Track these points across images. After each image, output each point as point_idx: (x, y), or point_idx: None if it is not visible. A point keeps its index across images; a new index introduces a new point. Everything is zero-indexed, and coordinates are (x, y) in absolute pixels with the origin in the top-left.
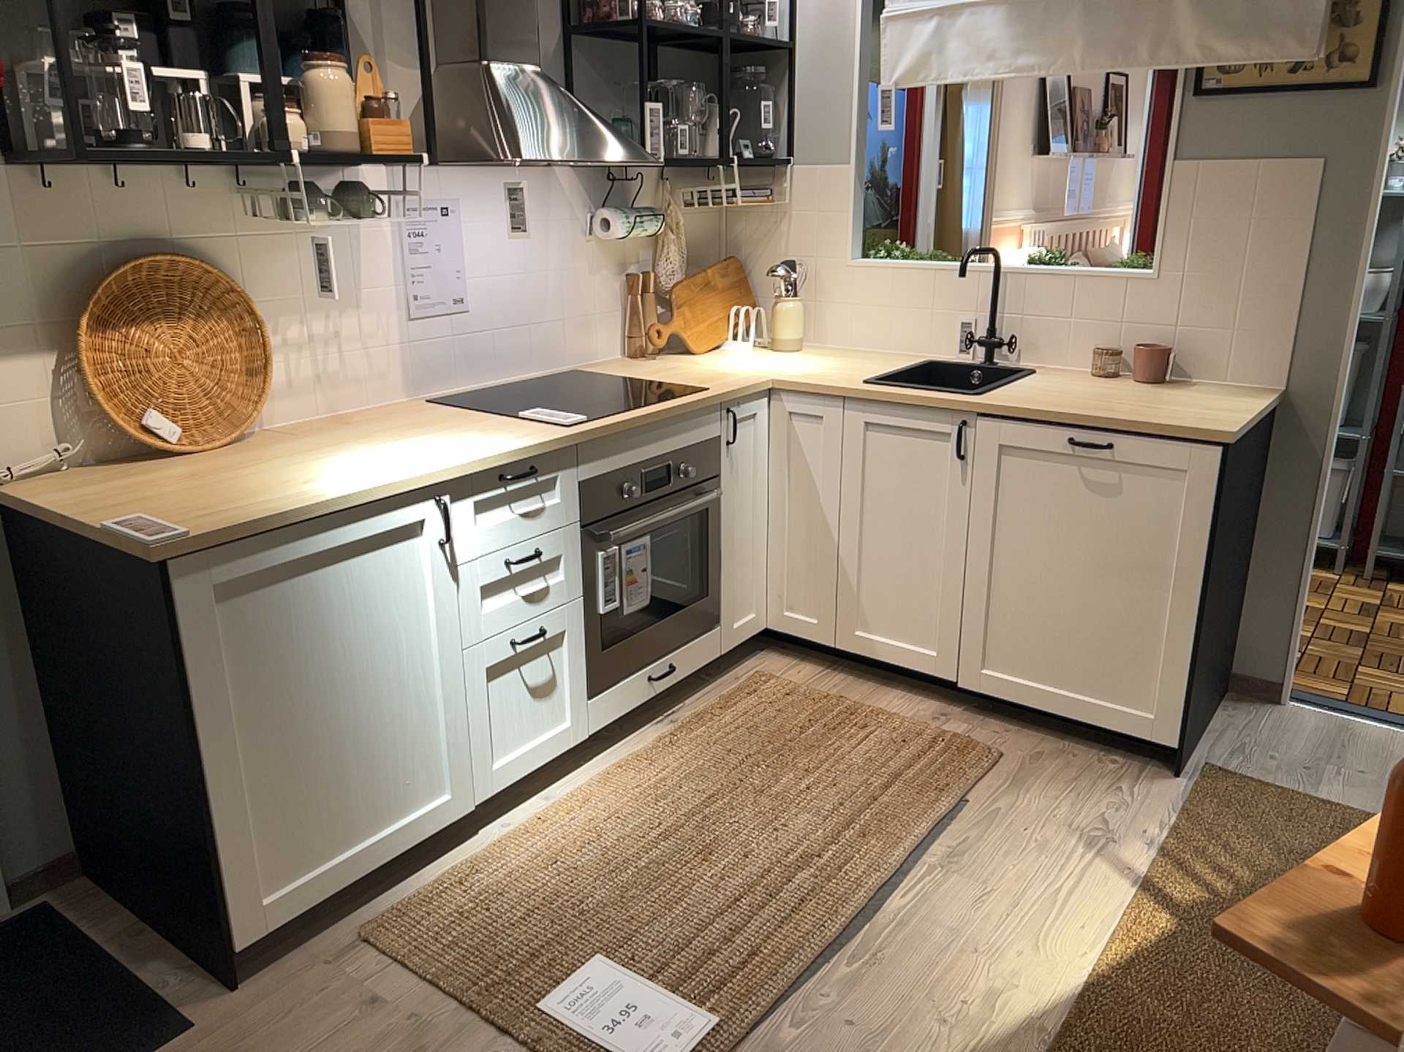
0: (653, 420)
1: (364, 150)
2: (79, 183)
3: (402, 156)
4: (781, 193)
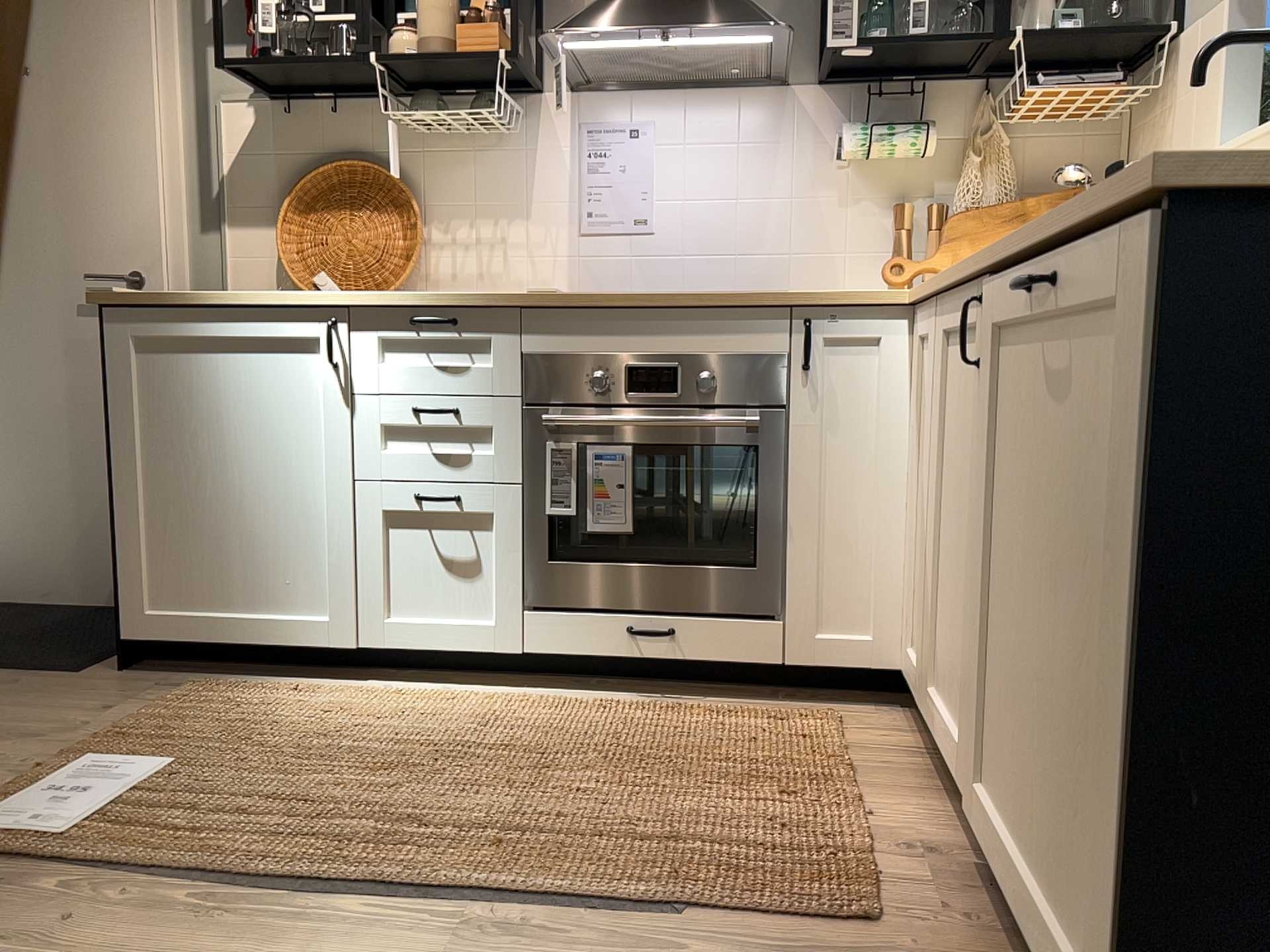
0: (645, 305)
1: (449, 52)
2: (311, 111)
3: (480, 53)
4: (1162, 84)
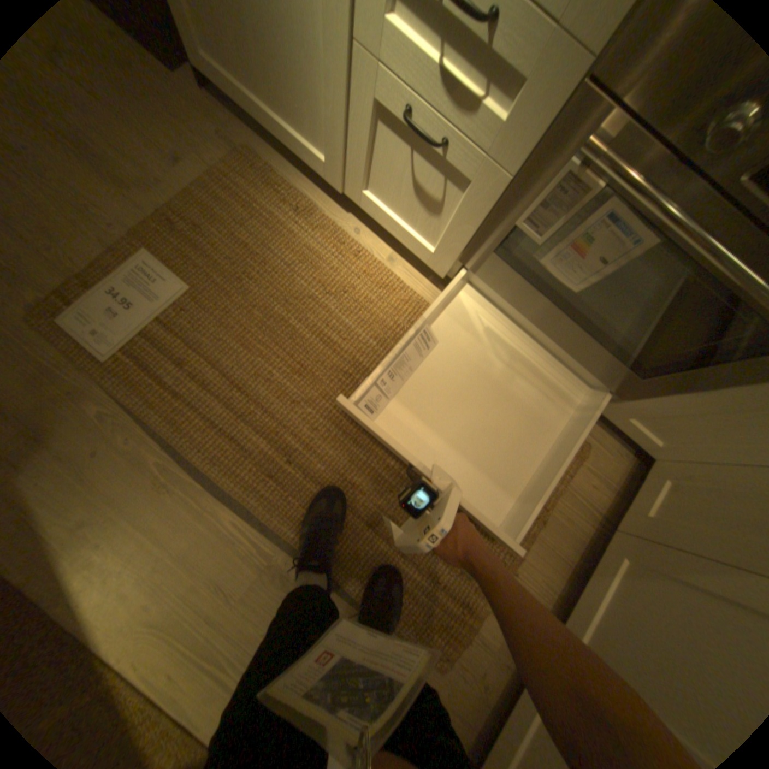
0: None
1: None
2: None
3: None
4: None
